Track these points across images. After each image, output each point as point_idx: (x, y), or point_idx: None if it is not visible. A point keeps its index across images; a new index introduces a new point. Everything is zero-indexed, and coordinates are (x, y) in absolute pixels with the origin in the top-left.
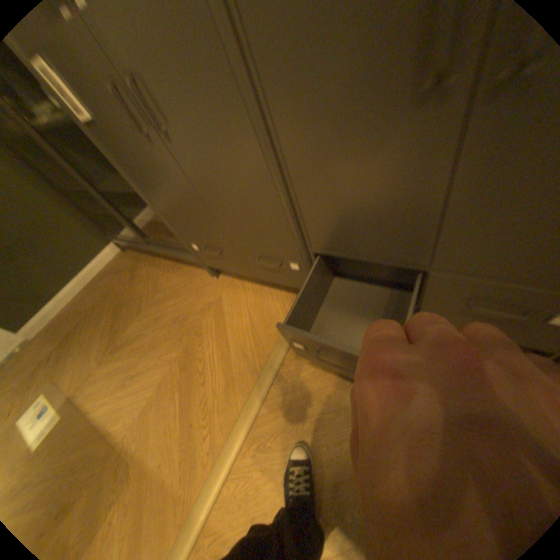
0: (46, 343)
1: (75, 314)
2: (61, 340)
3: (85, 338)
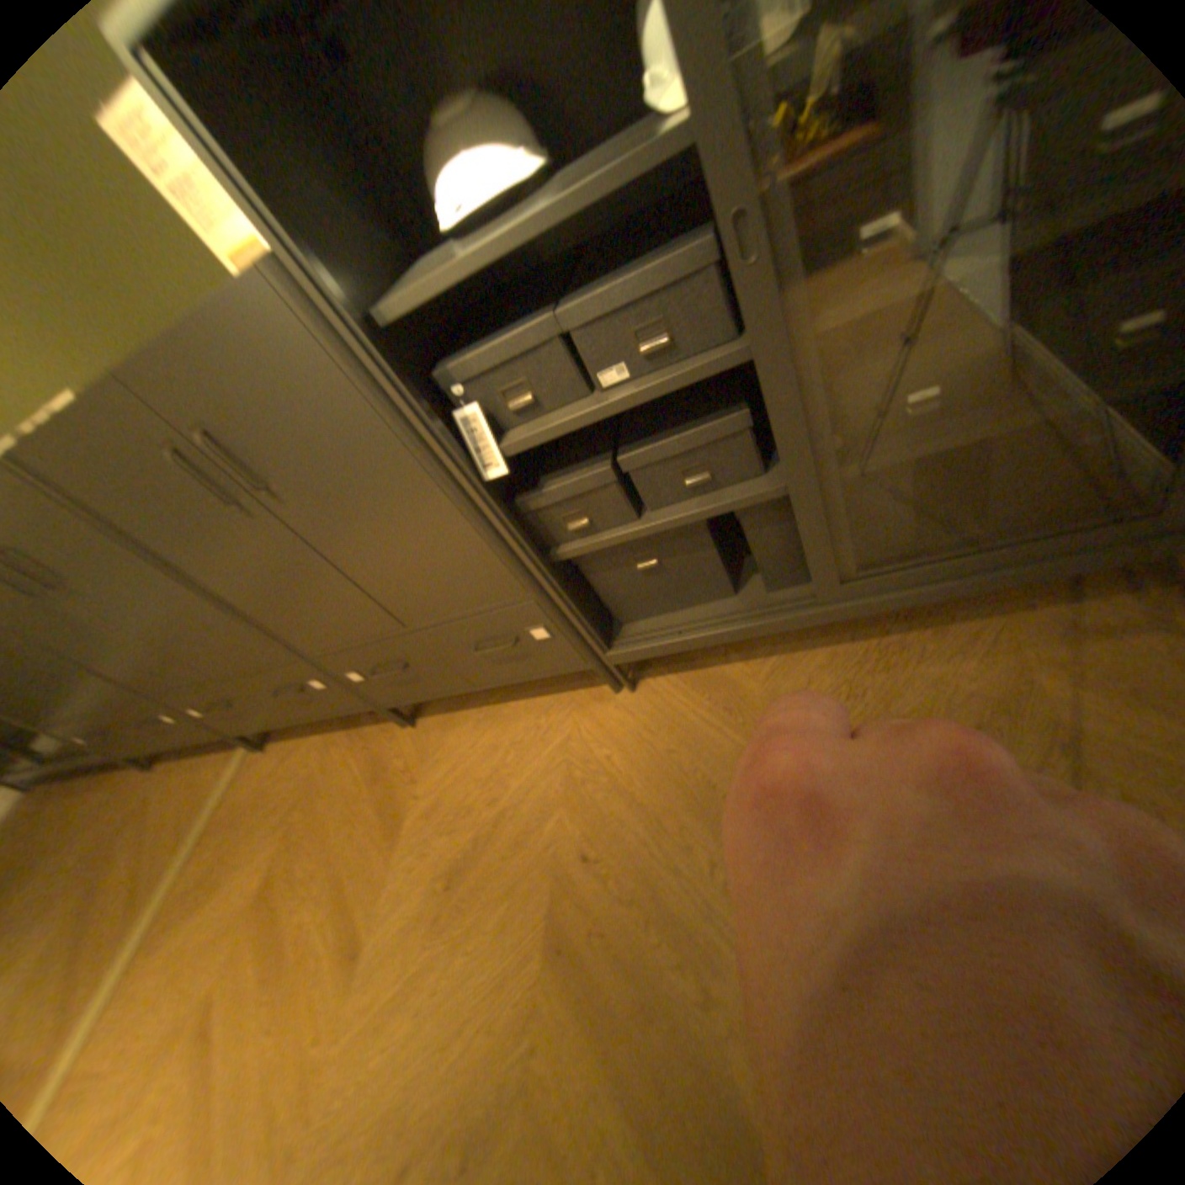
0: None
1: None
2: None
3: None
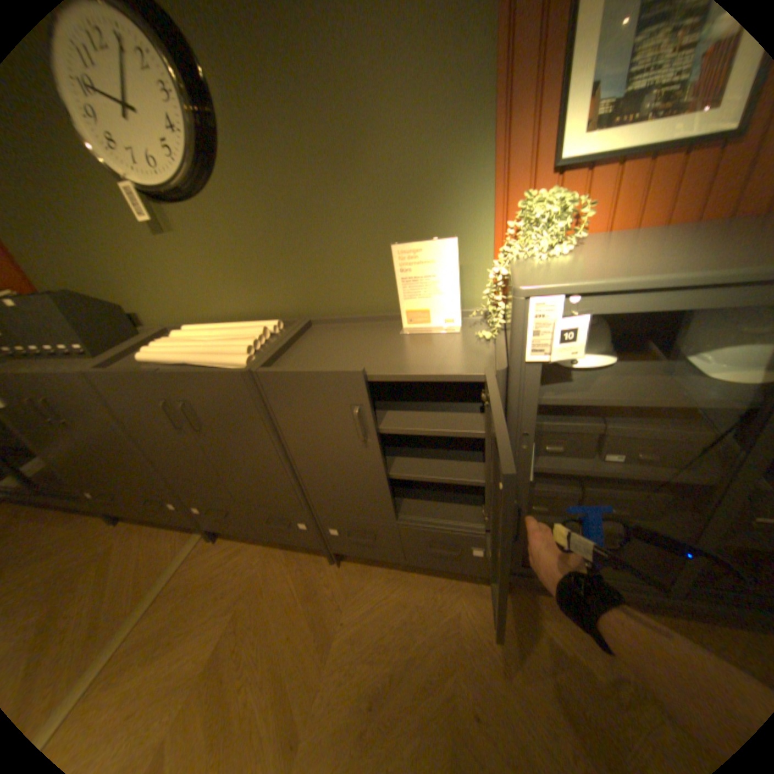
0: None
1: None
2: None
3: None
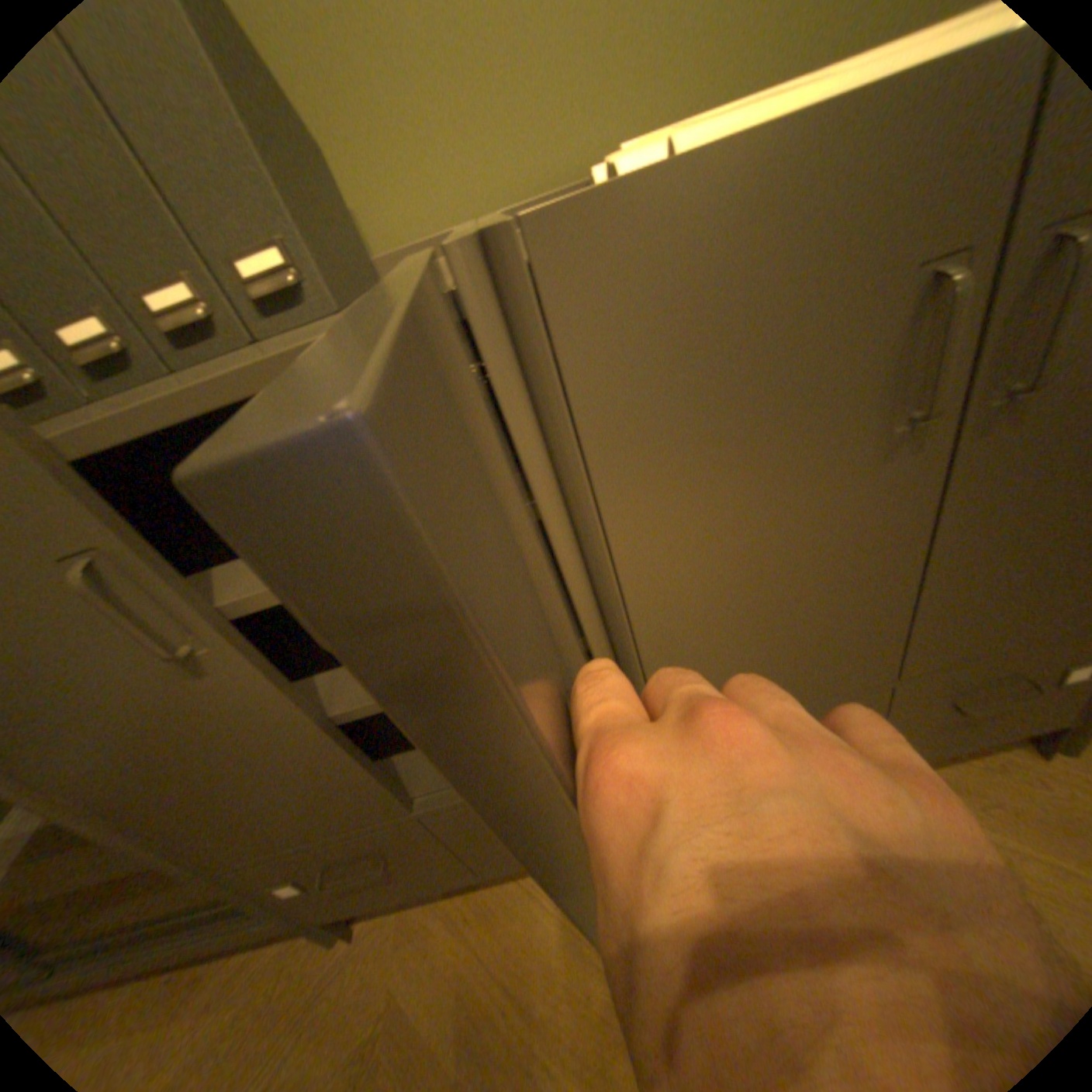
0: None
1: None
2: None
3: None
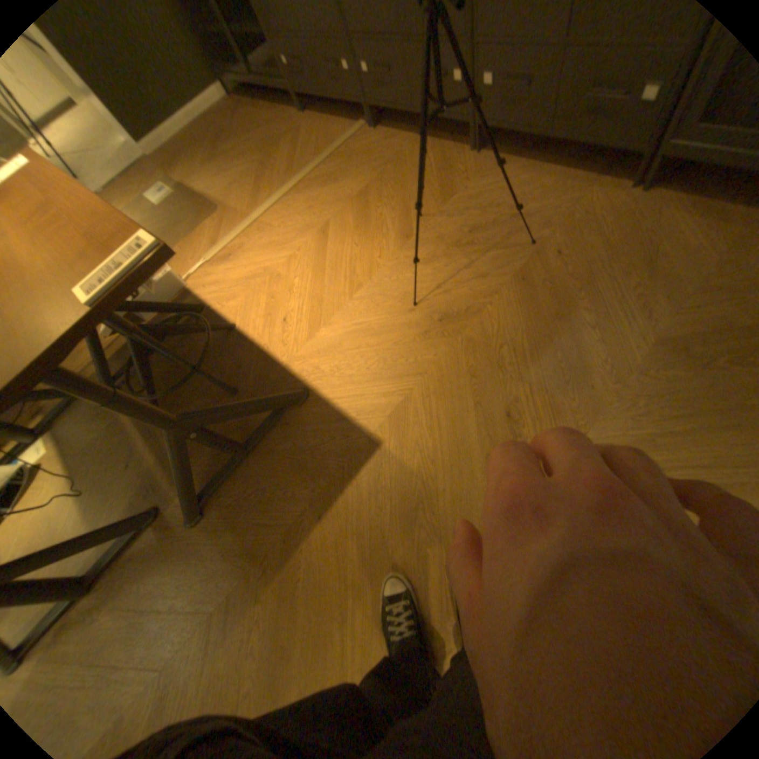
0: (160, 156)
1: (182, 139)
2: (171, 154)
3: (191, 152)
